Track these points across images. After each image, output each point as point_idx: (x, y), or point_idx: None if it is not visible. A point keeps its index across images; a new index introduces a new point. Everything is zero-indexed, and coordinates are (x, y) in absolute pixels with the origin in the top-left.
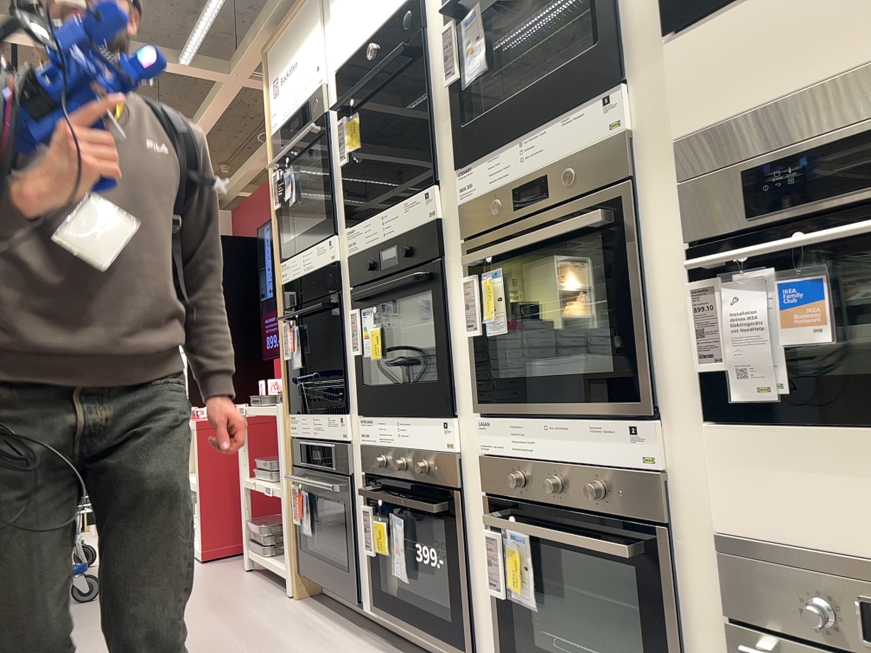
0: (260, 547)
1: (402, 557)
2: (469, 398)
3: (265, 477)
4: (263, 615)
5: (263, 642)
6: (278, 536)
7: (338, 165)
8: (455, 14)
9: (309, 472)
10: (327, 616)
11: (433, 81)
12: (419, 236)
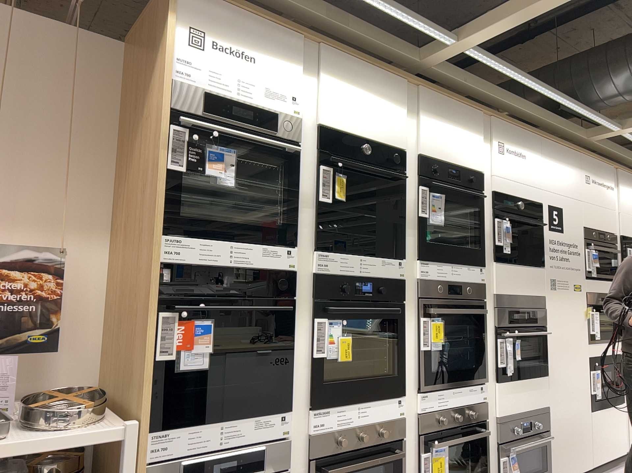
0: None
1: None
2: (411, 383)
3: None
4: None
5: None
6: None
7: (307, 193)
8: (433, 188)
9: None
10: None
11: (405, 202)
12: (393, 285)
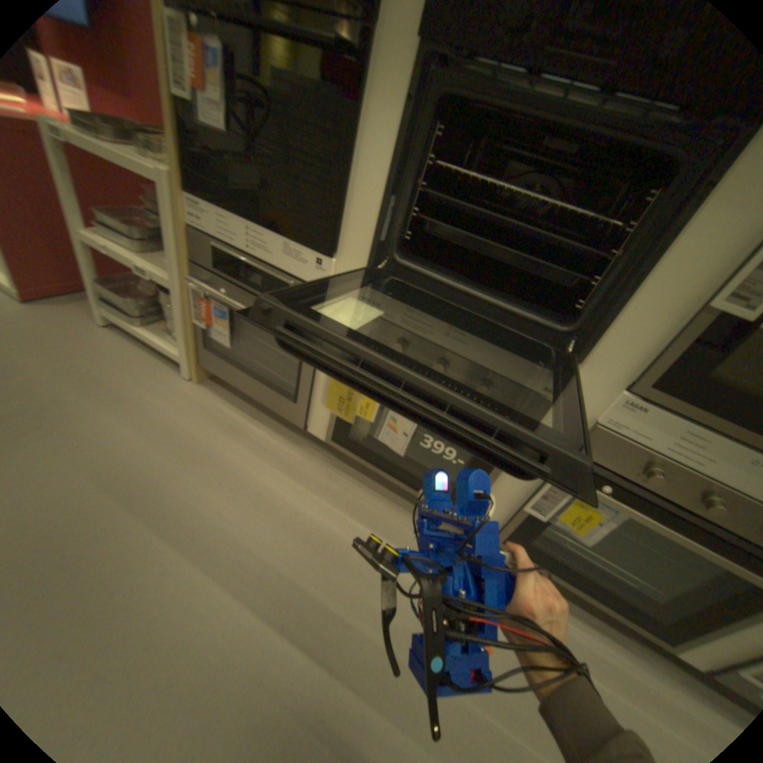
0: (120, 309)
1: (402, 437)
2: (621, 362)
3: (118, 239)
4: (176, 412)
5: (205, 461)
6: (150, 308)
7: None
8: None
9: (223, 279)
10: (250, 414)
11: None
12: None
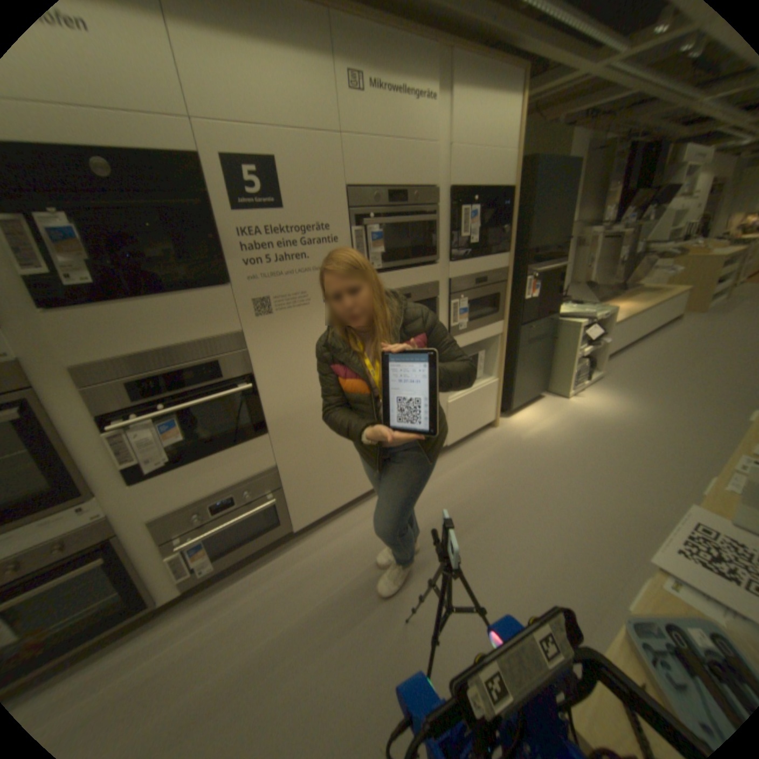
0: None
1: None
2: None
3: None
4: None
5: None
6: None
7: None
8: None
9: None
10: None
11: None
12: None
